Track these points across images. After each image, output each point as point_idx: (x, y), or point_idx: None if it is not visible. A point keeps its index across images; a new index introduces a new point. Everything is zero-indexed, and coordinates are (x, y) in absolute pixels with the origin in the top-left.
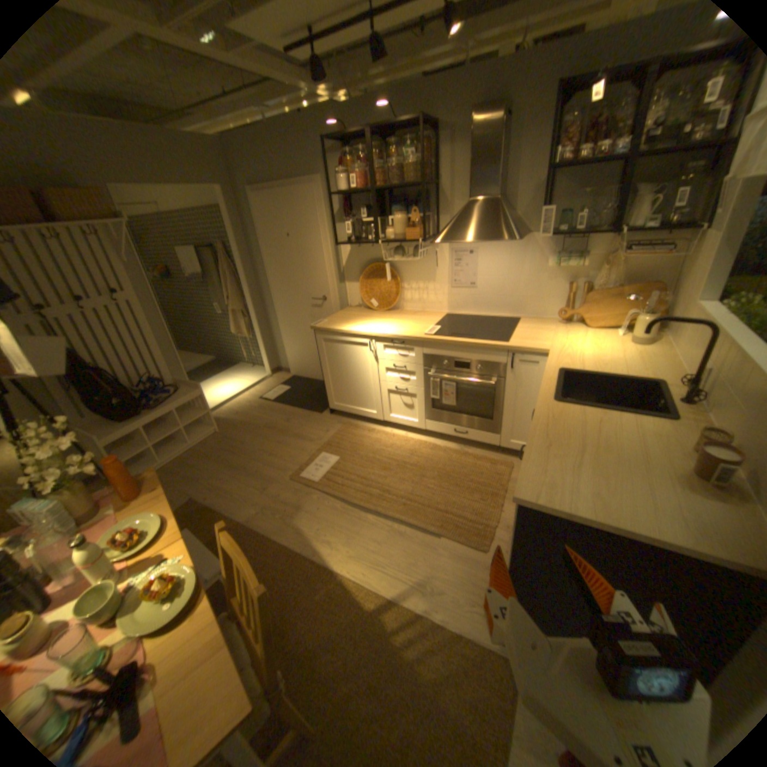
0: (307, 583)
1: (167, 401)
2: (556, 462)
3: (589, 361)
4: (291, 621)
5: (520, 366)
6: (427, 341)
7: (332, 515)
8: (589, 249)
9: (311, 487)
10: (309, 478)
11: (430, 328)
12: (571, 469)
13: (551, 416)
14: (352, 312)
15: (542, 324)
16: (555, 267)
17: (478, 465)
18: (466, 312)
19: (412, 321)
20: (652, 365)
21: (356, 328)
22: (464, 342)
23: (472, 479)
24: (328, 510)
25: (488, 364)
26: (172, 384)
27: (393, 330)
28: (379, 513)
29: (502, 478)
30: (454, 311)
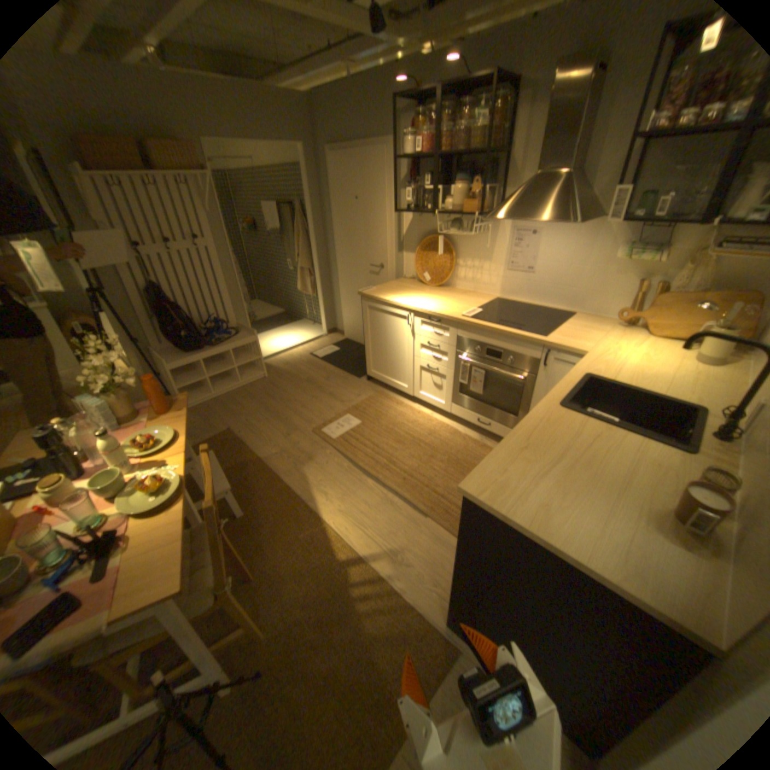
0: (297, 522)
1: (226, 342)
2: (523, 465)
3: (628, 372)
4: (274, 548)
5: (557, 365)
6: (462, 322)
7: (337, 471)
8: (674, 241)
9: (328, 442)
10: (328, 435)
11: (472, 310)
12: (534, 475)
13: (550, 420)
14: (404, 284)
15: (598, 323)
16: (626, 259)
17: None
18: (519, 298)
19: (457, 300)
20: (706, 389)
21: (399, 299)
22: (498, 330)
23: None
24: (335, 466)
25: (522, 357)
26: (235, 327)
27: (434, 307)
28: (379, 480)
29: None
30: (506, 295)
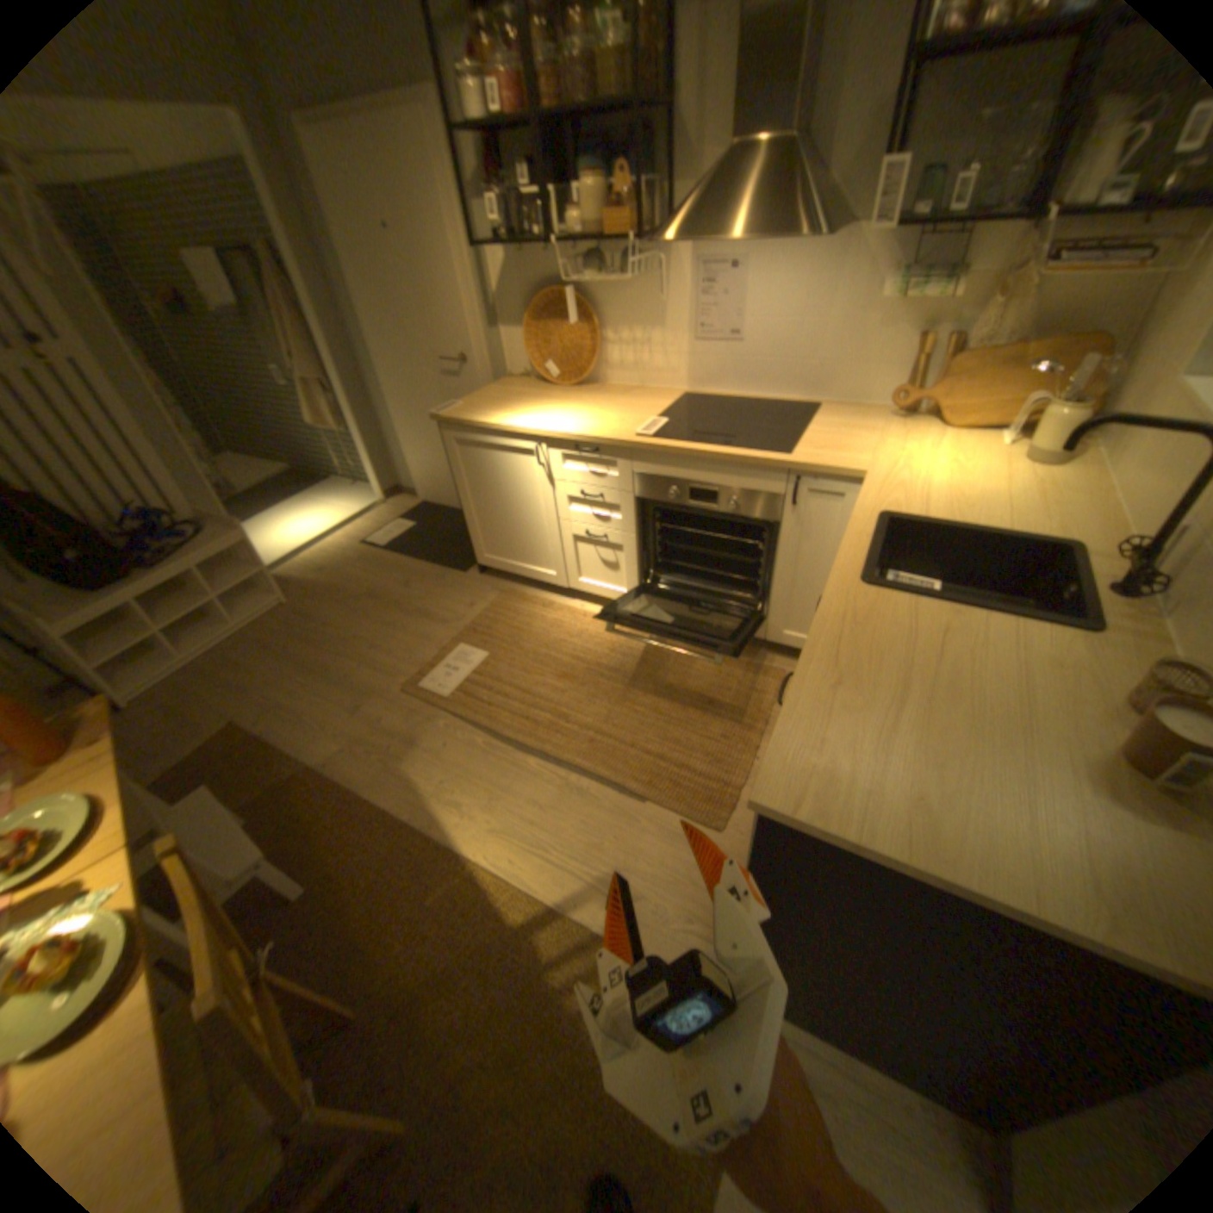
0: (415, 875)
1: (181, 552)
2: (848, 721)
3: (941, 498)
4: (384, 939)
5: (811, 500)
6: (640, 448)
7: (468, 756)
8: (971, 259)
9: (437, 705)
10: (434, 690)
11: (650, 422)
12: (875, 738)
13: (852, 611)
14: (514, 388)
15: (861, 416)
16: (899, 298)
17: (726, 672)
18: (723, 389)
19: (619, 406)
20: (1063, 508)
21: (513, 419)
22: (708, 453)
23: (712, 697)
24: (462, 748)
25: (753, 496)
26: (194, 518)
27: (582, 425)
28: (548, 754)
29: (765, 697)
30: (700, 387)
